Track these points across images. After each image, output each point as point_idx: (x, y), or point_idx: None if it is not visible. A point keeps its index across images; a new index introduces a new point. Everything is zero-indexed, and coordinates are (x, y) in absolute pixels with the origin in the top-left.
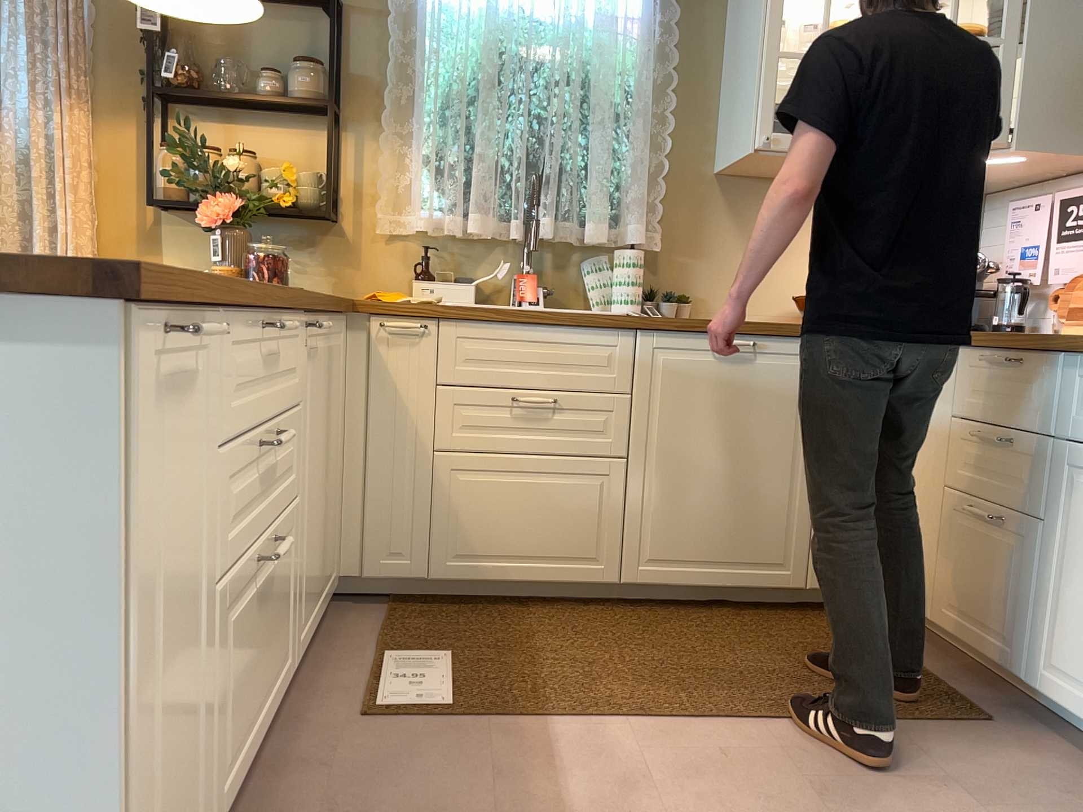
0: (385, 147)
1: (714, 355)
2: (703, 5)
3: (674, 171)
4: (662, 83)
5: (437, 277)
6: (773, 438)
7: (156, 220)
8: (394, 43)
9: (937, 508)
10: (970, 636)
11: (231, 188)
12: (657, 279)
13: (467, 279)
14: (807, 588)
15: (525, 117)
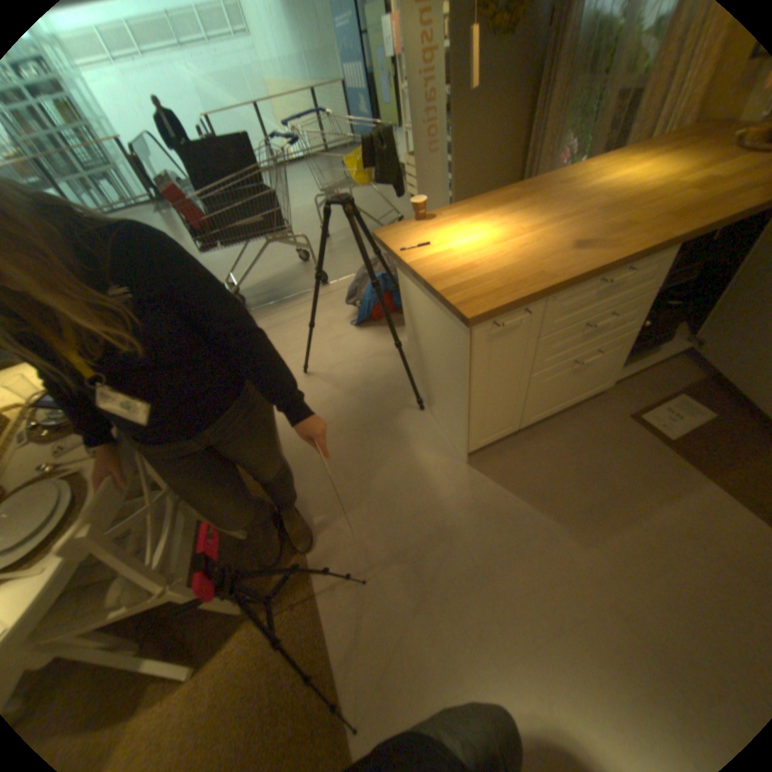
0: None
1: None
2: None
3: None
4: None
5: None
6: None
7: None
8: None
9: None
10: None
11: None
12: None
13: None
14: None
15: None
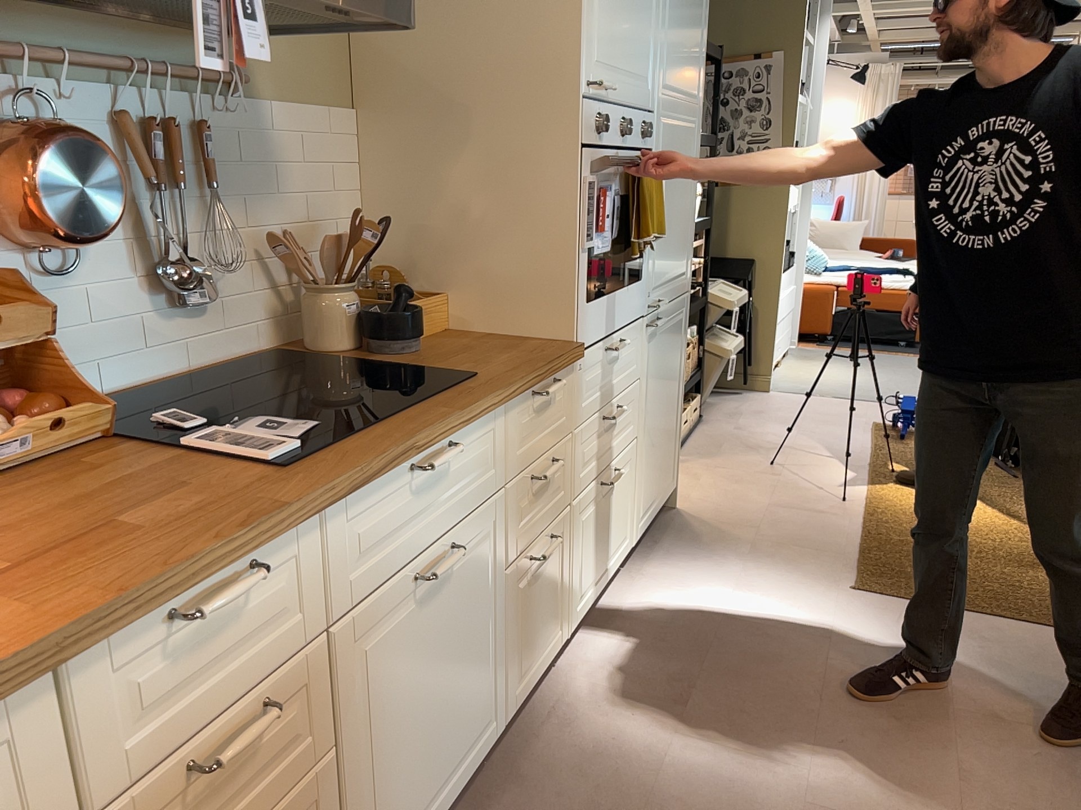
0: None
1: None
2: None
3: None
4: None
5: None
6: None
7: None
8: None
9: None
10: None
11: None
12: None
13: None
14: None
15: None
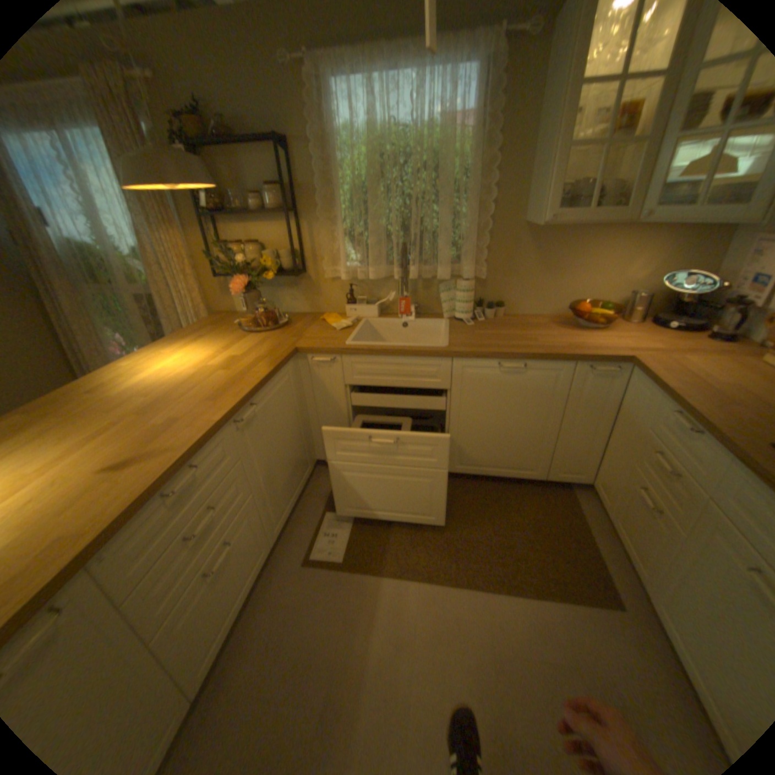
0: (321, 230)
1: (498, 371)
2: (525, 87)
3: (497, 223)
4: (489, 161)
5: (357, 302)
6: (532, 413)
7: (223, 278)
8: (315, 161)
9: (628, 471)
10: (628, 548)
11: (241, 272)
12: (483, 292)
13: (373, 301)
14: (546, 480)
15: (399, 198)
